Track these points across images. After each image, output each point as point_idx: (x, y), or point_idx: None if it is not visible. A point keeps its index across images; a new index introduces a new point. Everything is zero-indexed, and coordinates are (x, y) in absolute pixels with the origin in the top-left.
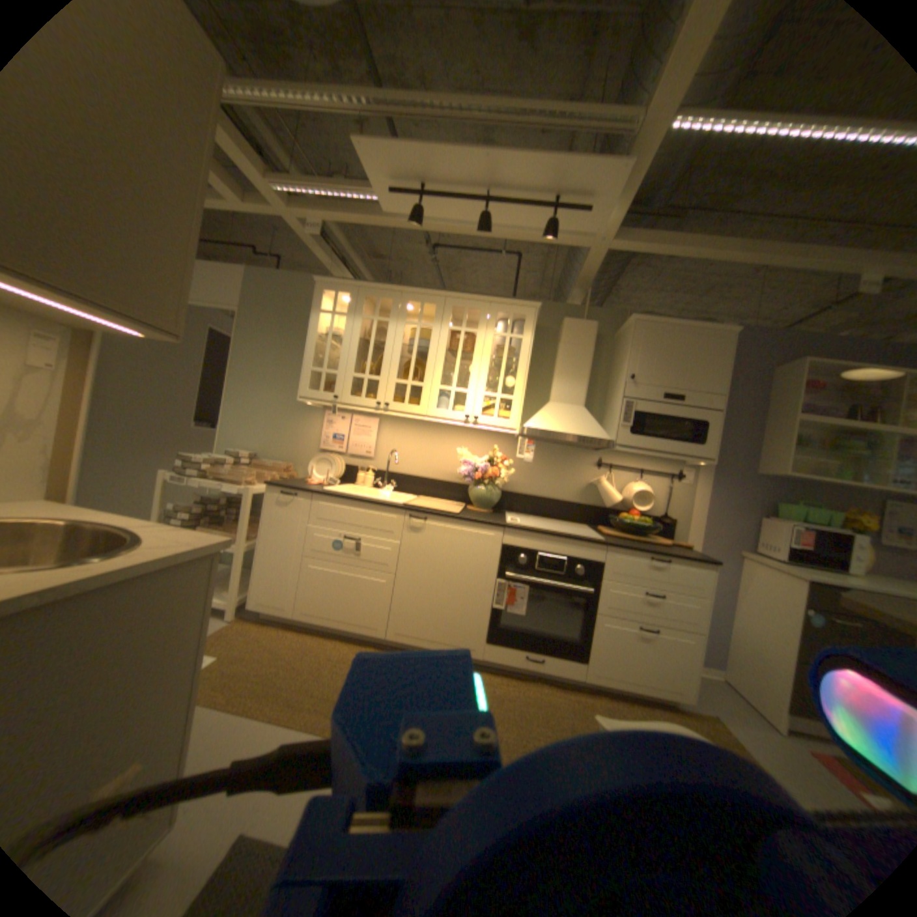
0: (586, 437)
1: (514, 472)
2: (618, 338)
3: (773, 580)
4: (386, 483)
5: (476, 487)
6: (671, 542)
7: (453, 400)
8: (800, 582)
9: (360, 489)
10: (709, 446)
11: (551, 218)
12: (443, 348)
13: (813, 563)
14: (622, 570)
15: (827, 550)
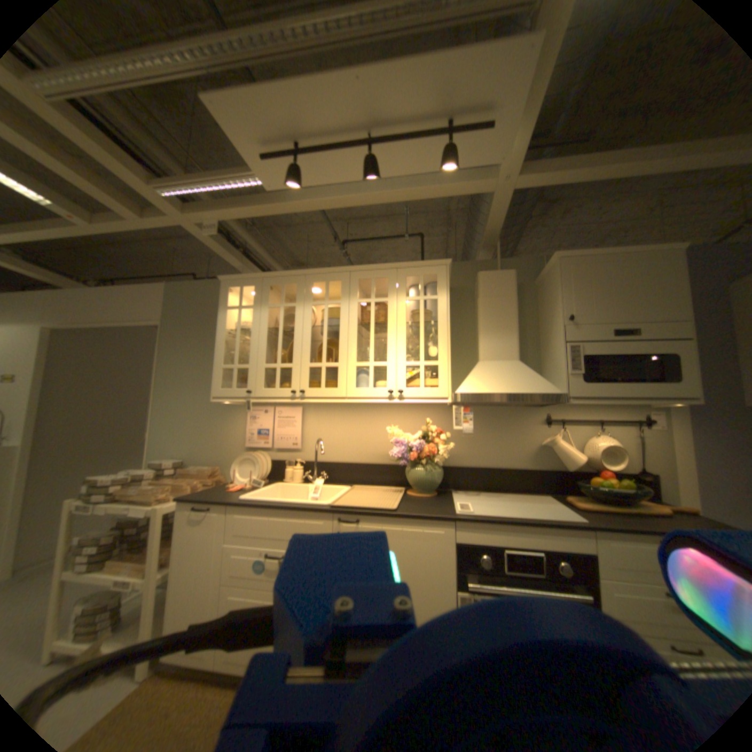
0: (533, 394)
1: (454, 443)
2: (541, 283)
3: None
4: (317, 474)
5: (414, 468)
6: (664, 506)
7: (377, 376)
8: None
9: (289, 486)
10: (688, 383)
11: (448, 144)
12: (357, 323)
13: None
14: (625, 562)
15: None
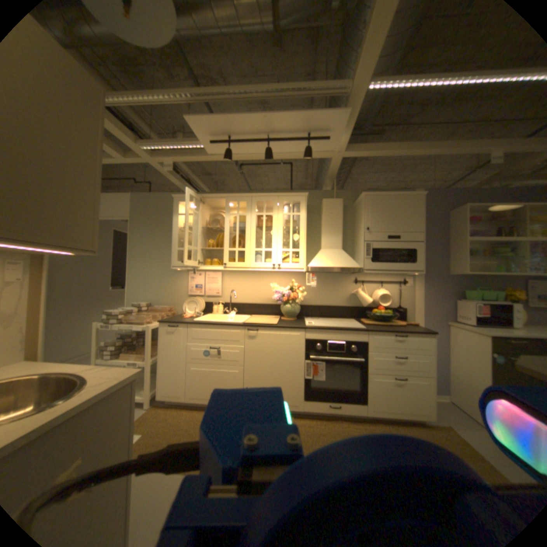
0: (346, 268)
1: (306, 292)
2: (356, 206)
3: (469, 337)
4: (230, 309)
5: (285, 305)
6: (405, 322)
7: (264, 255)
8: (486, 337)
9: (216, 316)
10: (419, 263)
11: (307, 146)
12: (254, 225)
13: (491, 324)
14: (379, 345)
15: (498, 315)
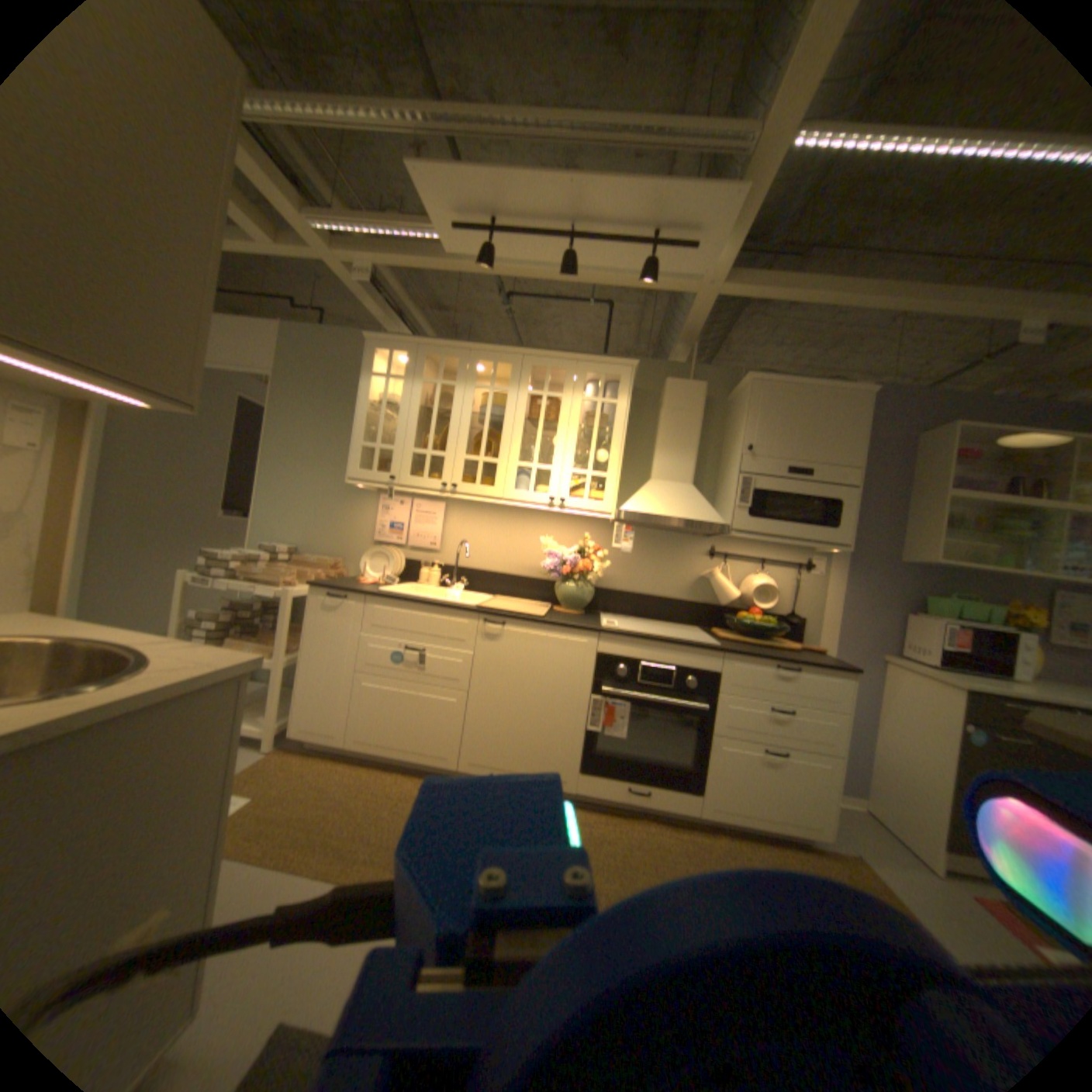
0: (696, 522)
1: (610, 564)
2: (732, 402)
3: (924, 689)
4: (455, 581)
5: (564, 584)
6: (800, 646)
7: (535, 480)
8: (956, 692)
9: (423, 589)
10: (843, 530)
11: (649, 257)
12: (521, 416)
13: (971, 668)
14: (743, 682)
15: (987, 652)
